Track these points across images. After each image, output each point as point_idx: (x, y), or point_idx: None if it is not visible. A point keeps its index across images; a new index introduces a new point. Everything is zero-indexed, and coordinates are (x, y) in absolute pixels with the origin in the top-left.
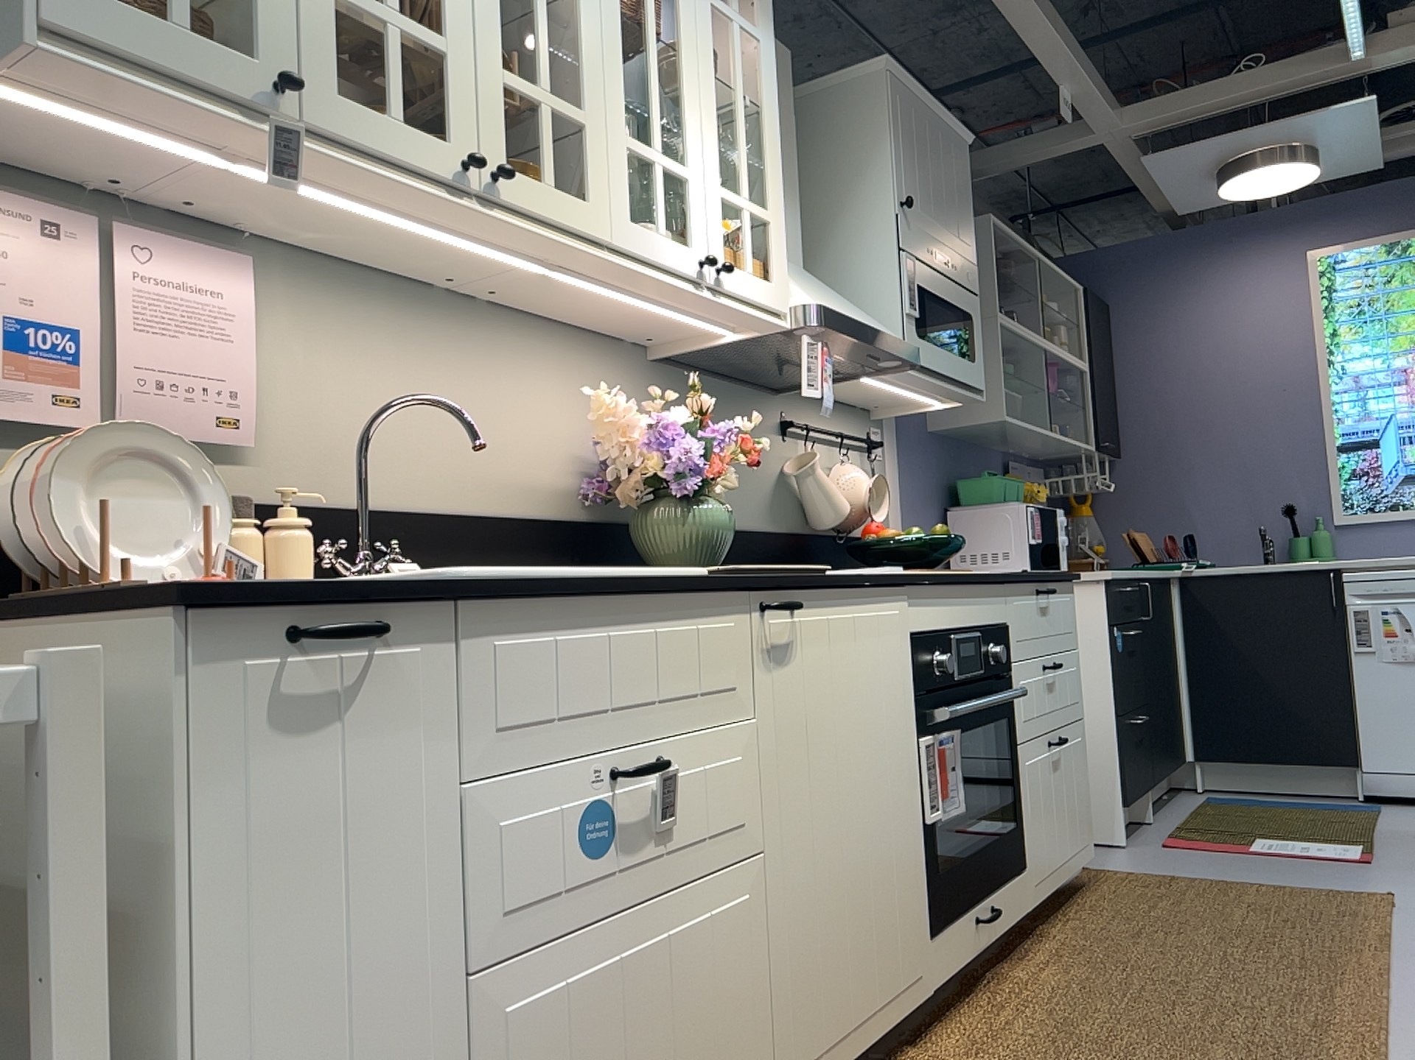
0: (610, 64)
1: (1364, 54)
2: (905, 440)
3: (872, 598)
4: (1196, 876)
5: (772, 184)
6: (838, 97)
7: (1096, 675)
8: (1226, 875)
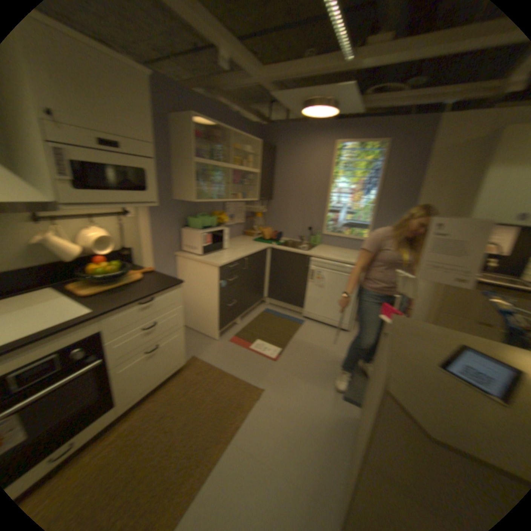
0: None
1: (354, 56)
2: (154, 205)
3: None
4: (219, 368)
5: None
6: None
7: (216, 293)
8: (229, 367)
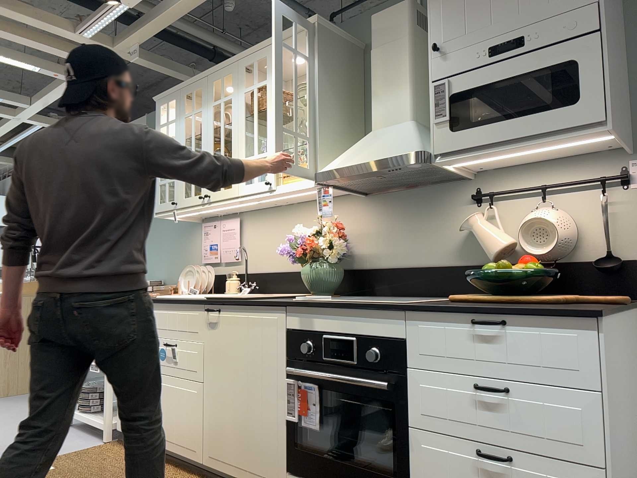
0: (239, 139)
1: None
2: None
3: (258, 311)
4: None
5: (308, 127)
6: None
7: None
8: None
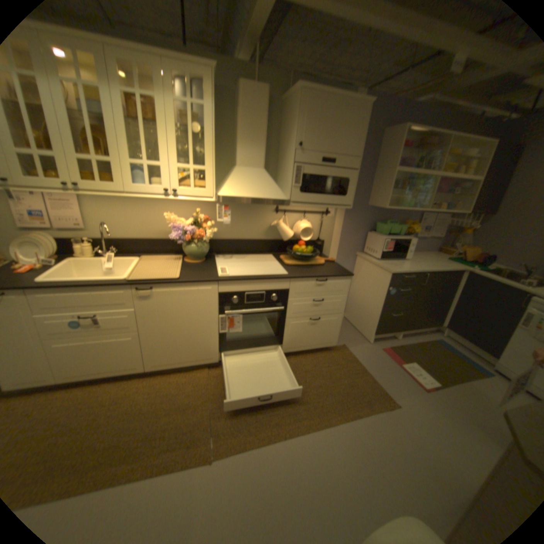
0: (120, 141)
1: None
2: (348, 209)
3: (194, 286)
4: (362, 366)
5: (207, 158)
6: (293, 98)
7: (381, 299)
8: (372, 370)
